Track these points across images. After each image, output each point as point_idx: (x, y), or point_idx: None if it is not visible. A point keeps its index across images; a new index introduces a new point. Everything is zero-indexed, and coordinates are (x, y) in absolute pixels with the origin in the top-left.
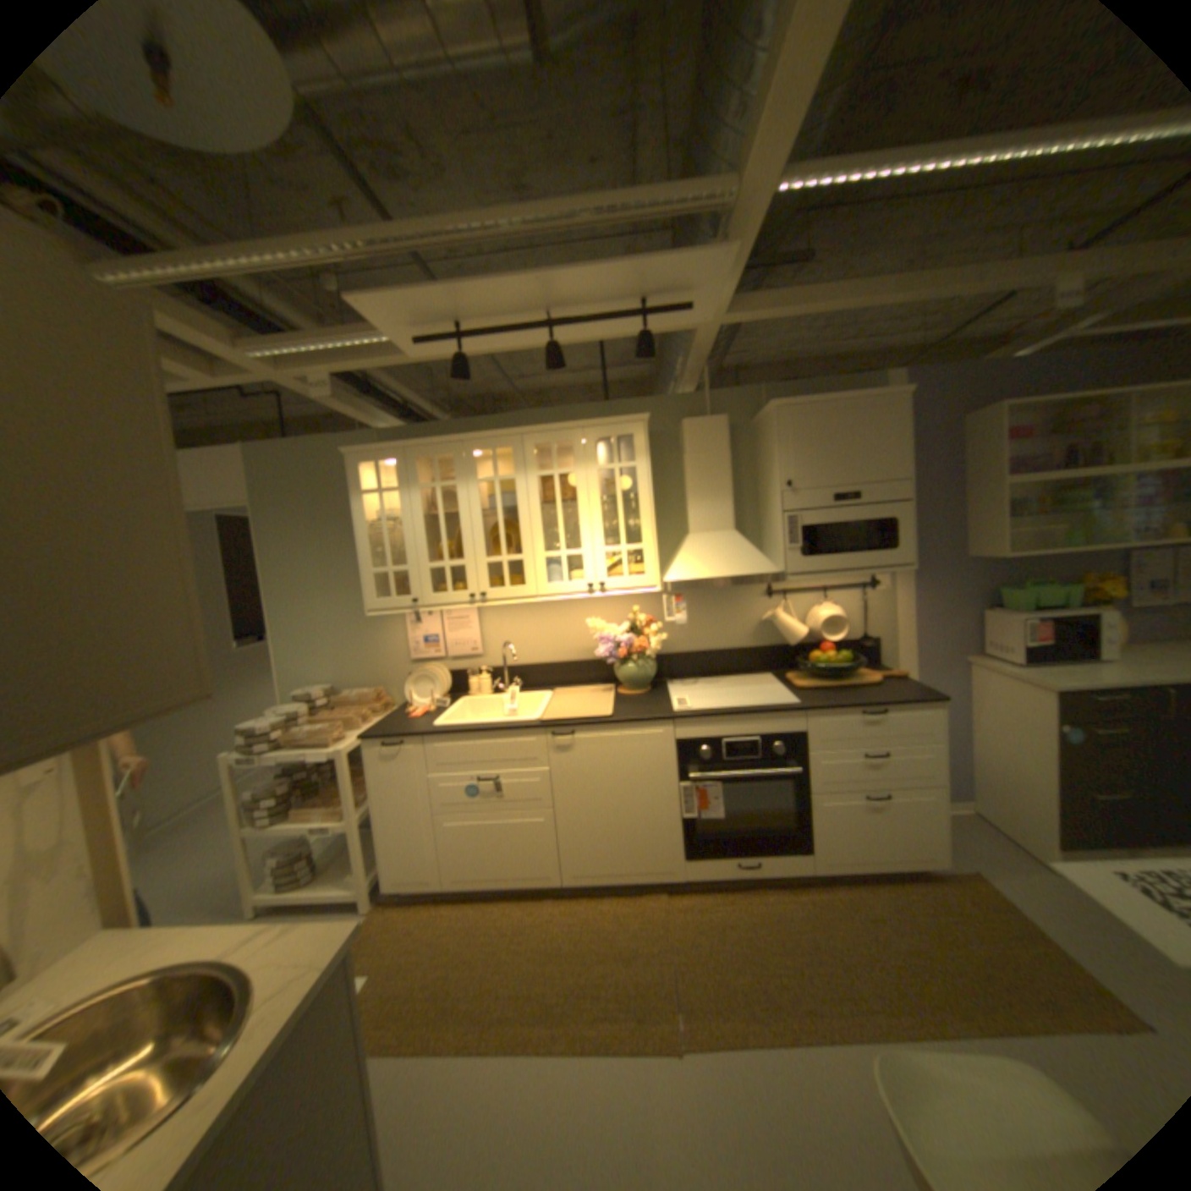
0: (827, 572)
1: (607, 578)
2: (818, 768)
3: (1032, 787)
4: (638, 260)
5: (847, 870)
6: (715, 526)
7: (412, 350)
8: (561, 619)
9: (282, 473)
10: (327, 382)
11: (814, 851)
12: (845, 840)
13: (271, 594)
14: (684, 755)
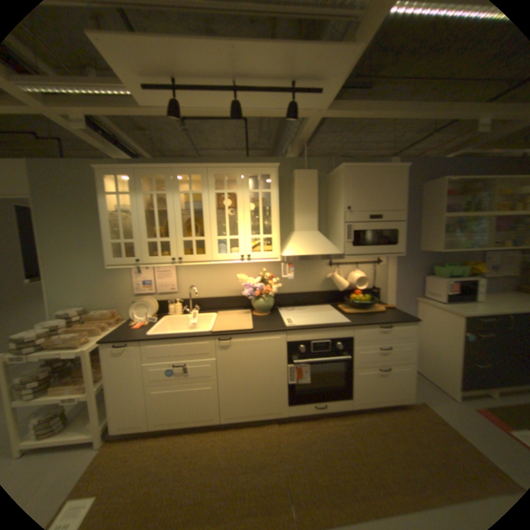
0: (363, 254)
1: (251, 252)
2: (357, 355)
3: (447, 360)
4: (300, 44)
5: (367, 406)
6: (308, 227)
7: (140, 96)
8: (222, 273)
9: (53, 178)
10: (84, 124)
11: (353, 397)
12: (368, 390)
13: (44, 251)
14: (290, 349)
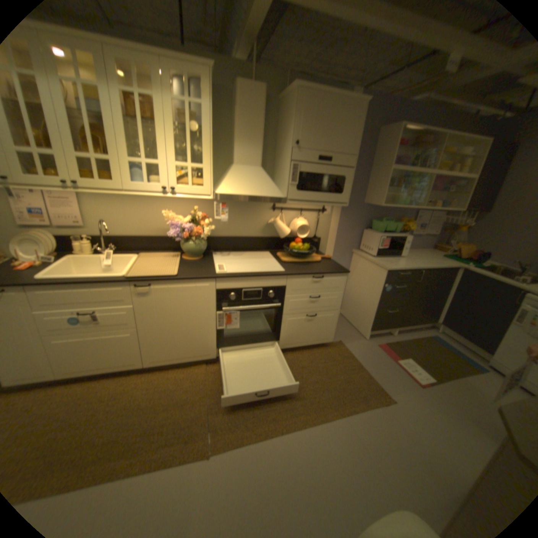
0: (307, 202)
1: (178, 185)
2: (288, 303)
3: (366, 306)
4: None
5: (292, 346)
6: (250, 162)
7: None
8: (145, 209)
9: None
10: None
11: (280, 339)
12: (294, 333)
13: None
14: (220, 298)
